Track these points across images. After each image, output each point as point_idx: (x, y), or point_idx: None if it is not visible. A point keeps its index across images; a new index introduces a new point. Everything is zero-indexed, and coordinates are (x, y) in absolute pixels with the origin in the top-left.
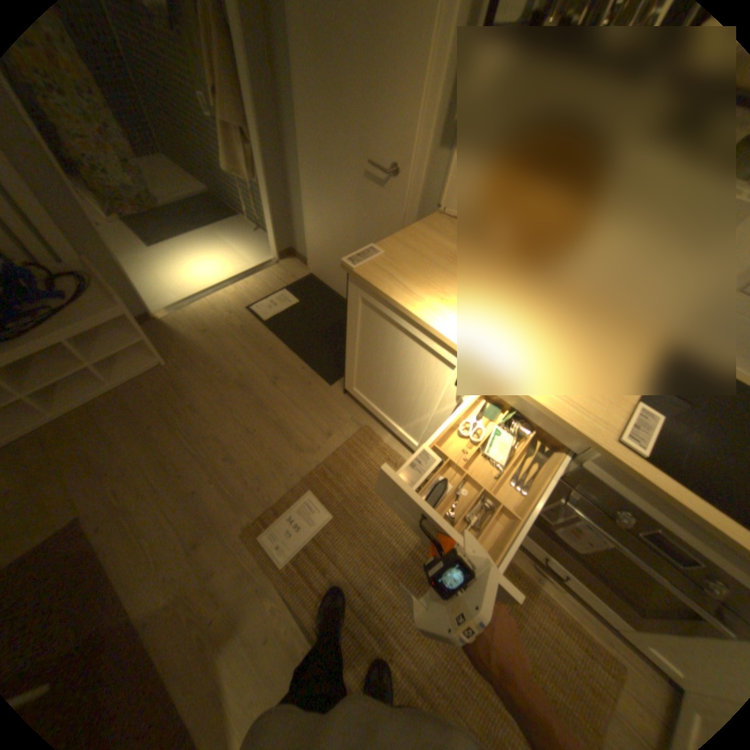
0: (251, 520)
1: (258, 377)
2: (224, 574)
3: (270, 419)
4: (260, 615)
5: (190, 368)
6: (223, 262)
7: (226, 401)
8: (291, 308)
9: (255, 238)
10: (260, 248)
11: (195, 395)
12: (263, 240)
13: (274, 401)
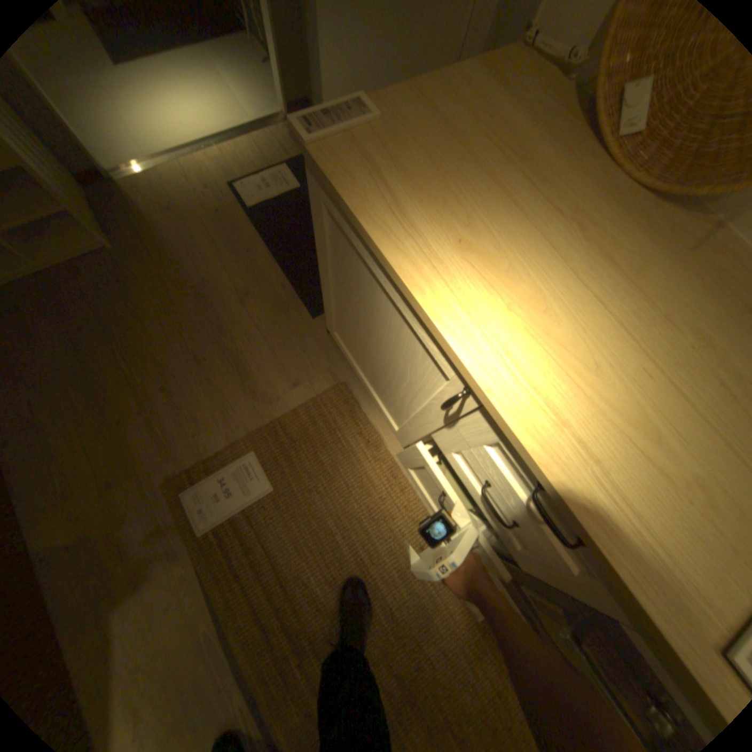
0: (177, 472)
1: (222, 289)
2: (135, 527)
3: (225, 349)
4: (165, 582)
5: (140, 260)
6: (209, 107)
7: (176, 314)
8: (287, 196)
9: (261, 74)
10: (263, 92)
11: (139, 298)
12: (270, 80)
13: (236, 327)
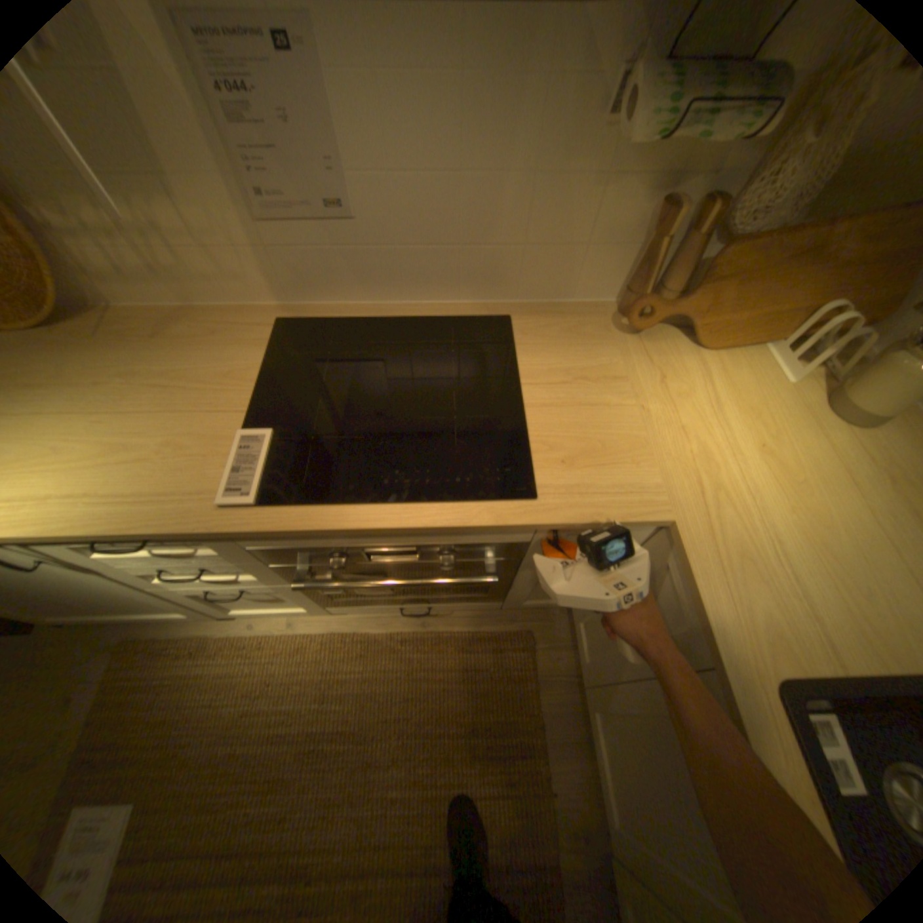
0: None
1: None
2: None
3: None
4: None
5: None
6: None
7: None
8: None
9: None
10: None
11: None
12: None
13: None
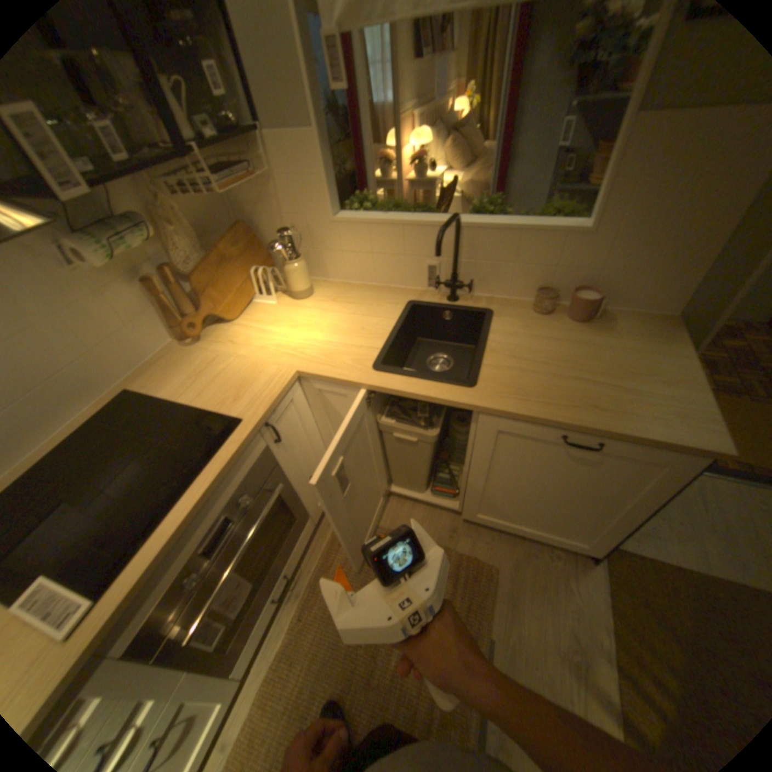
0: None
1: None
2: None
3: None
4: None
5: None
6: None
7: None
8: None
9: None
10: None
11: None
12: None
13: None
